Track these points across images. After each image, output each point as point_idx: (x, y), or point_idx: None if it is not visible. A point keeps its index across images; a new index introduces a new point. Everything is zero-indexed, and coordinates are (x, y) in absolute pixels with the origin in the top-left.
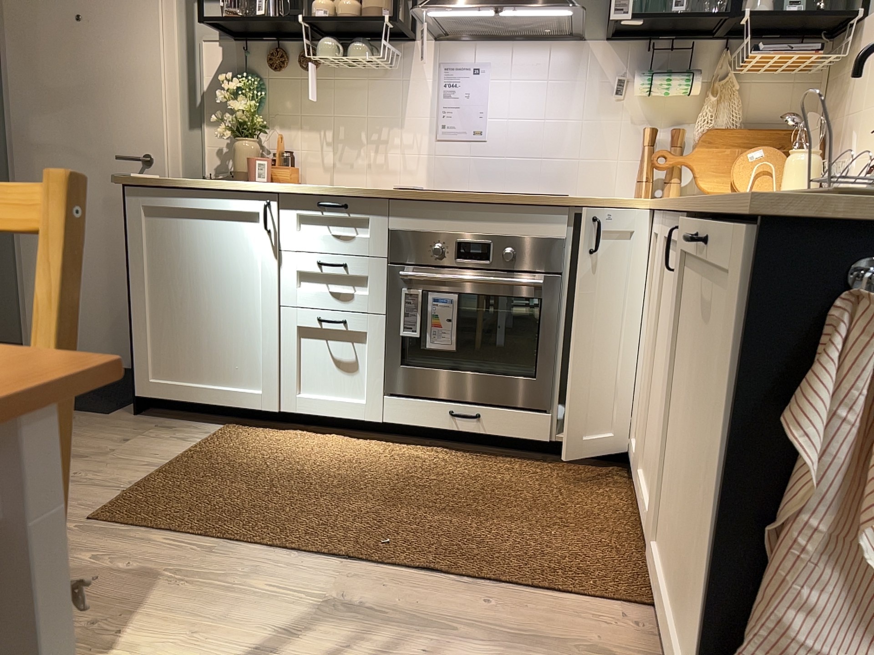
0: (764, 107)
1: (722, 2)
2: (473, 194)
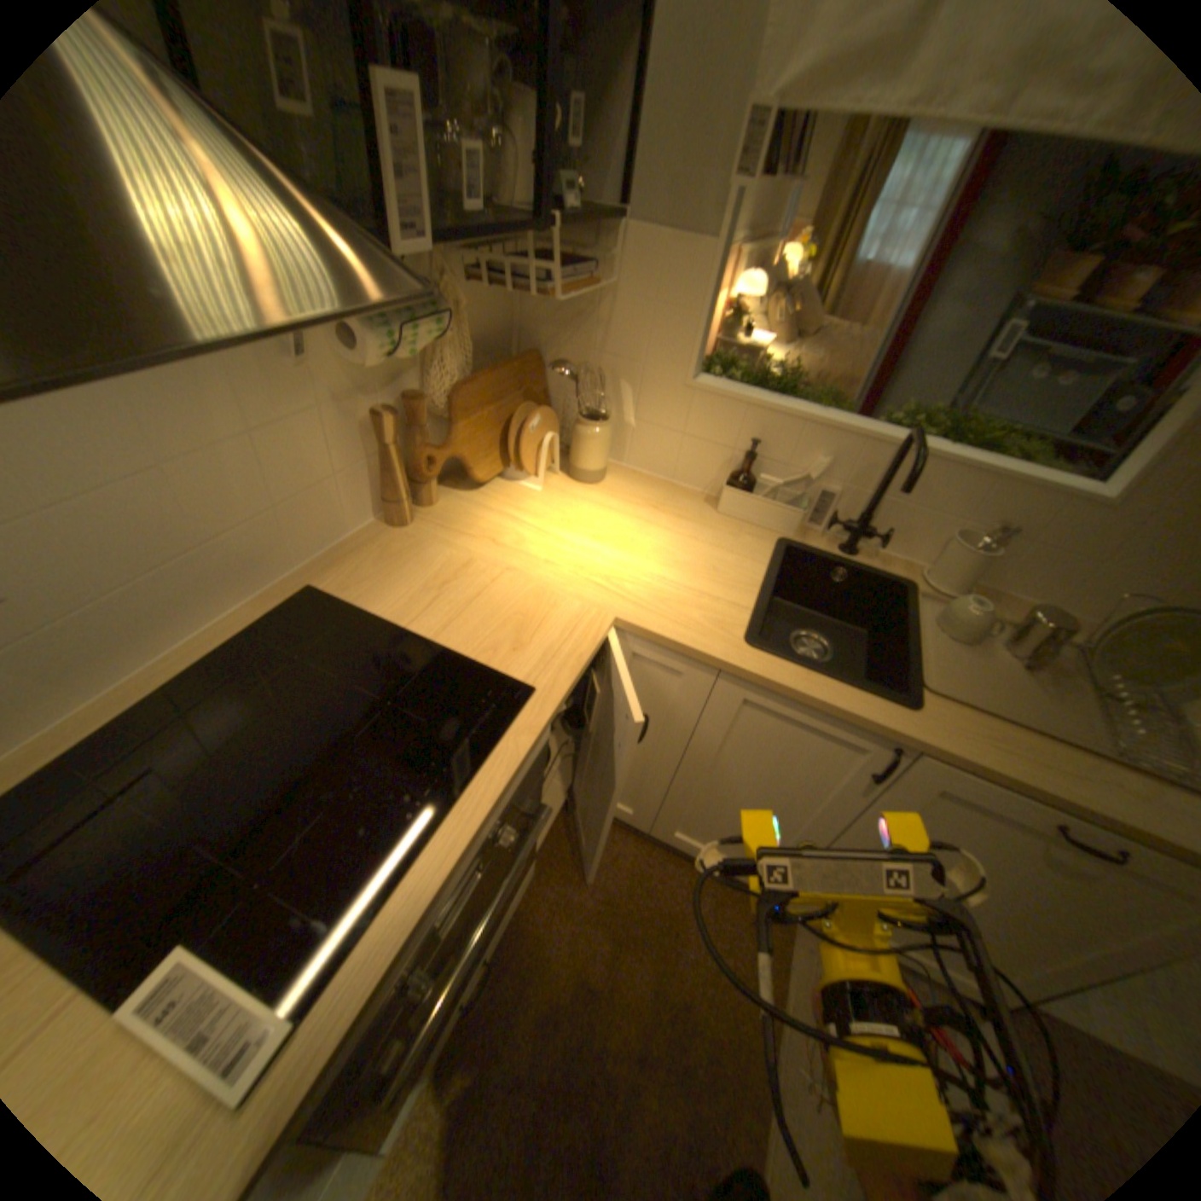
0: (475, 313)
1: (441, 127)
2: (448, 862)
